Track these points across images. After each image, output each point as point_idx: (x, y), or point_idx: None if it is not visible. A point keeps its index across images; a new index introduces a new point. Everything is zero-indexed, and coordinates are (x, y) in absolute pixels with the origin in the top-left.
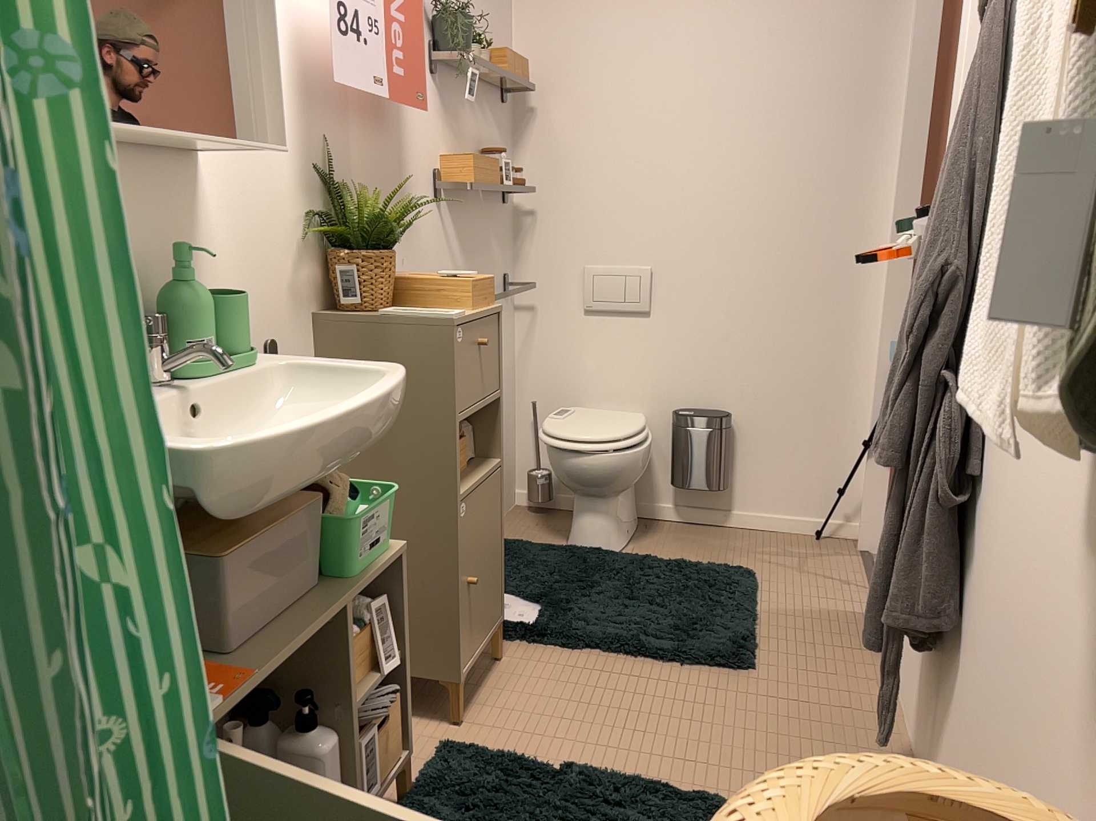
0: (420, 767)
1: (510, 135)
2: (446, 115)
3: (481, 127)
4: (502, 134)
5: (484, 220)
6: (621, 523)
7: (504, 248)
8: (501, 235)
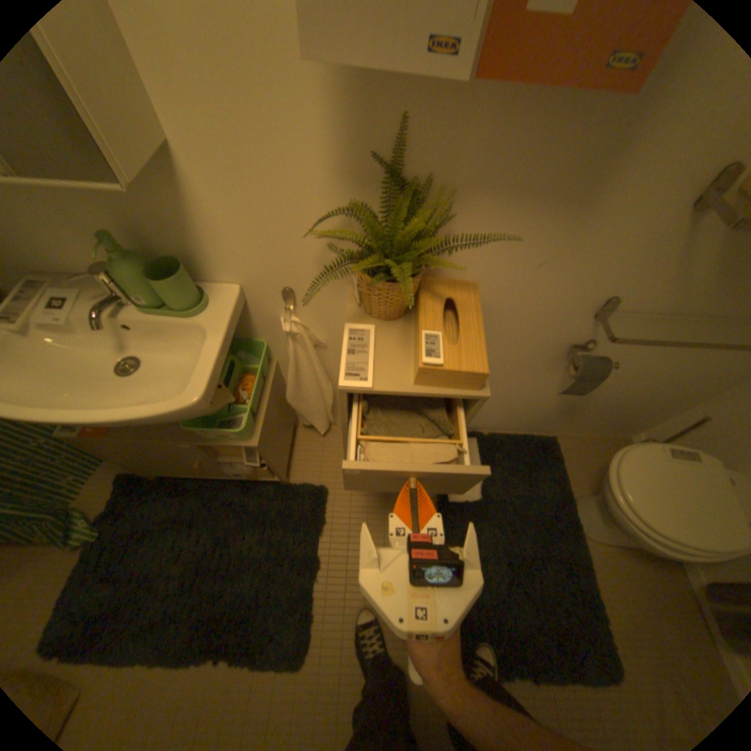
0: (309, 480)
1: None
2: None
3: None
4: None
5: None
6: (621, 536)
7: None
8: None
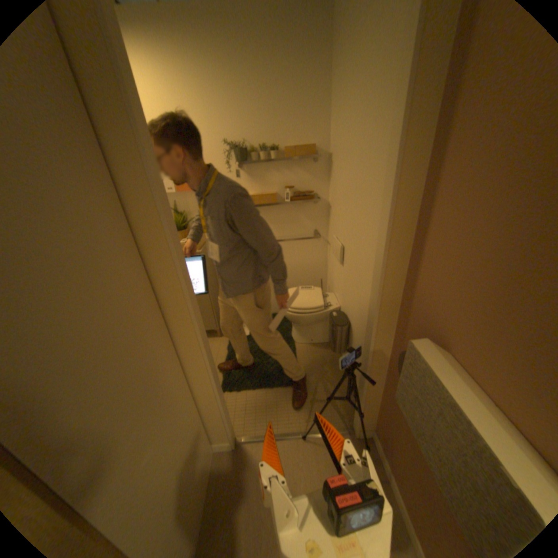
0: None
1: (324, 171)
2: (251, 177)
3: (288, 174)
4: (313, 172)
5: (290, 210)
6: (303, 334)
7: (313, 219)
8: (310, 214)
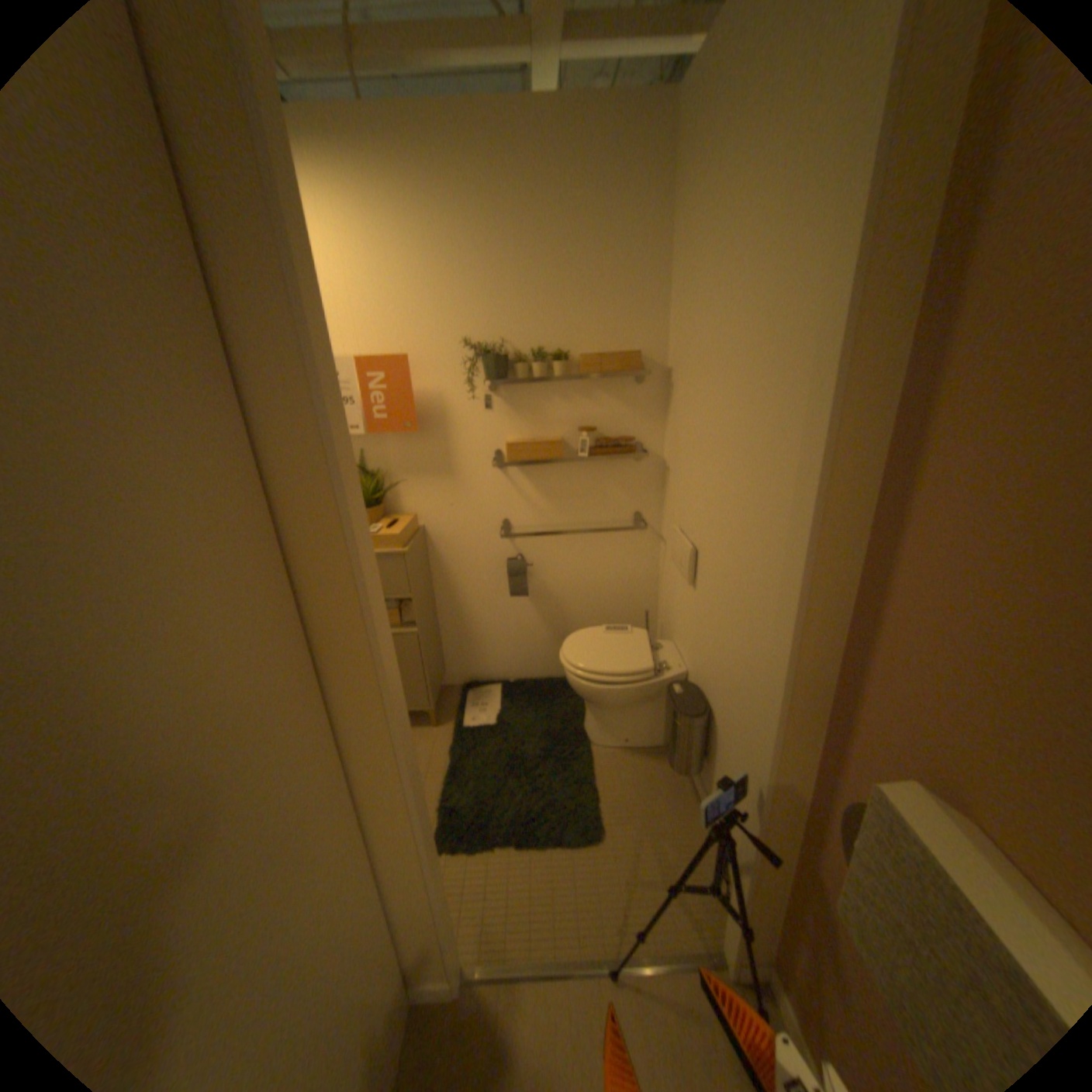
0: None
1: (656, 401)
2: (512, 409)
3: (585, 405)
4: (634, 402)
5: (586, 473)
6: (610, 728)
7: (633, 492)
8: (627, 482)
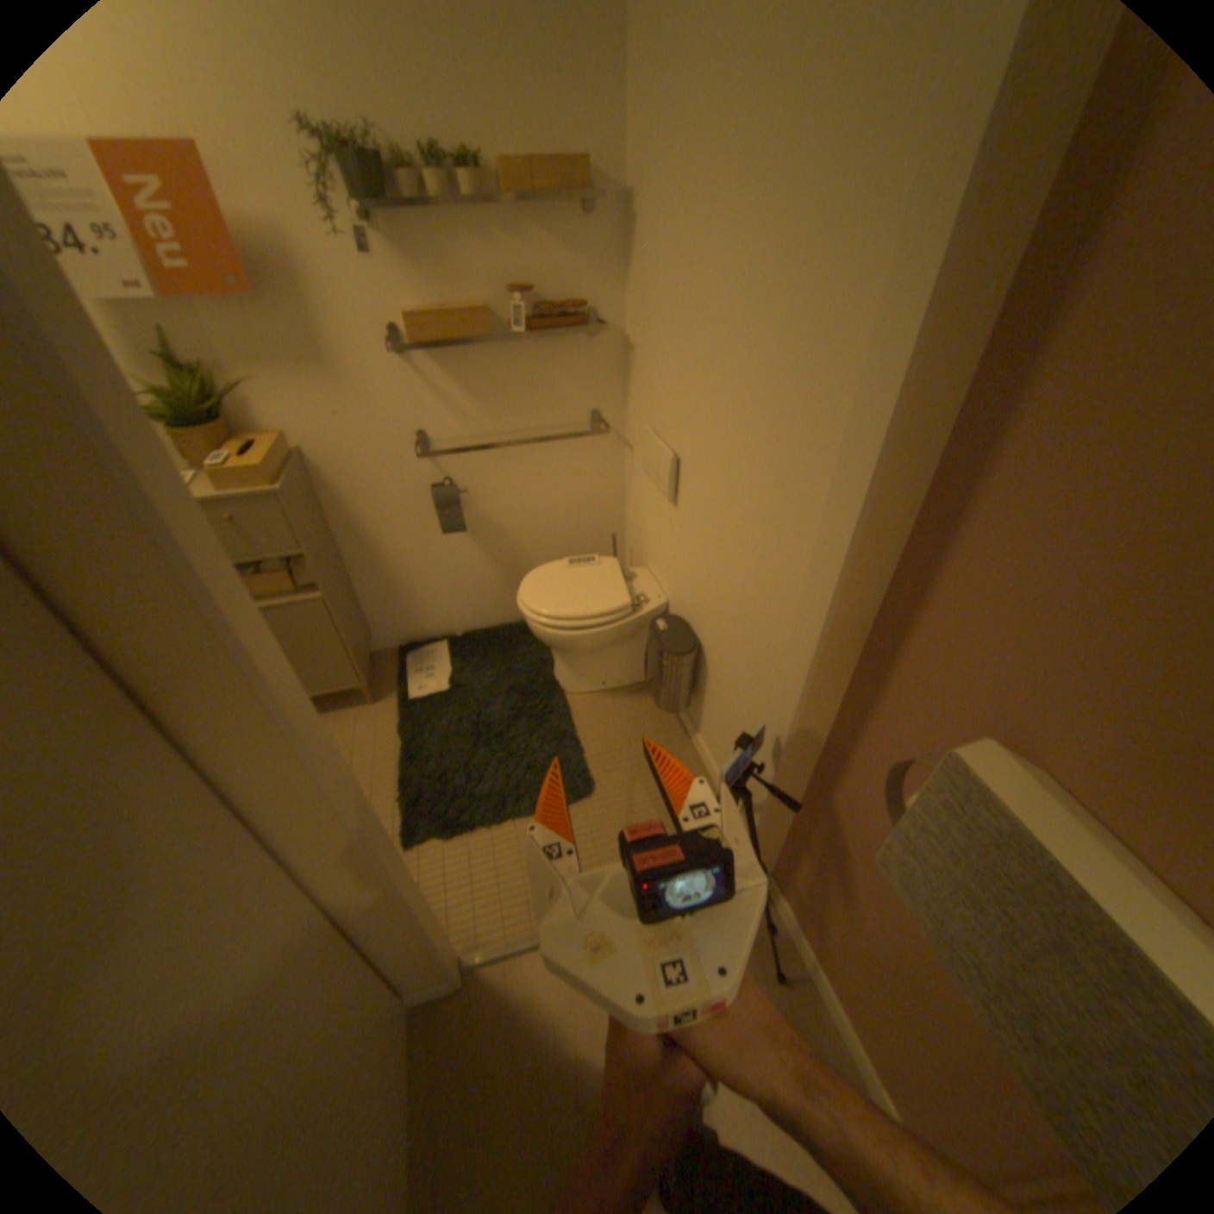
0: None
1: (611, 244)
2: (402, 255)
3: (512, 249)
4: (582, 246)
5: (524, 357)
6: (584, 673)
7: (588, 382)
8: (579, 368)
